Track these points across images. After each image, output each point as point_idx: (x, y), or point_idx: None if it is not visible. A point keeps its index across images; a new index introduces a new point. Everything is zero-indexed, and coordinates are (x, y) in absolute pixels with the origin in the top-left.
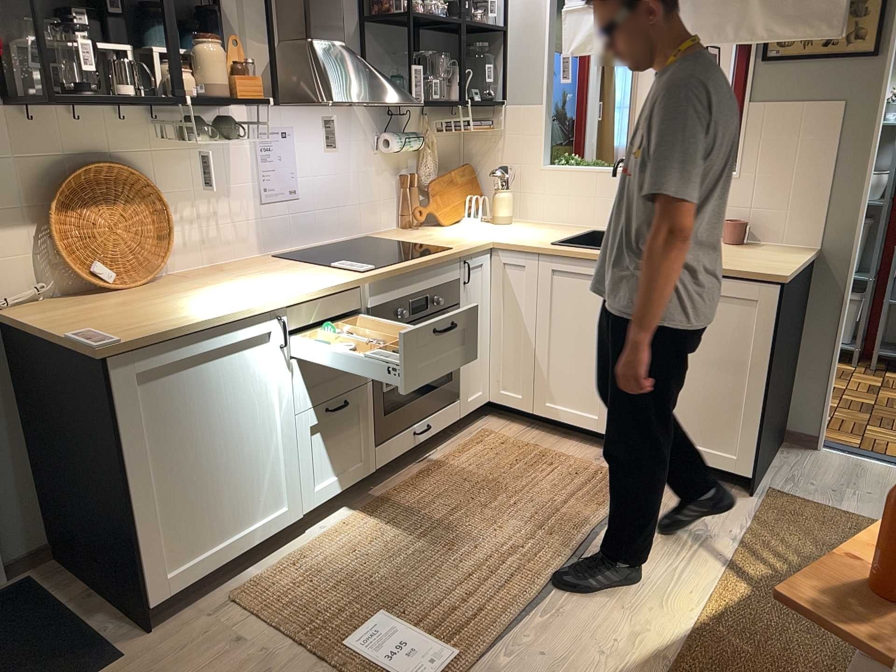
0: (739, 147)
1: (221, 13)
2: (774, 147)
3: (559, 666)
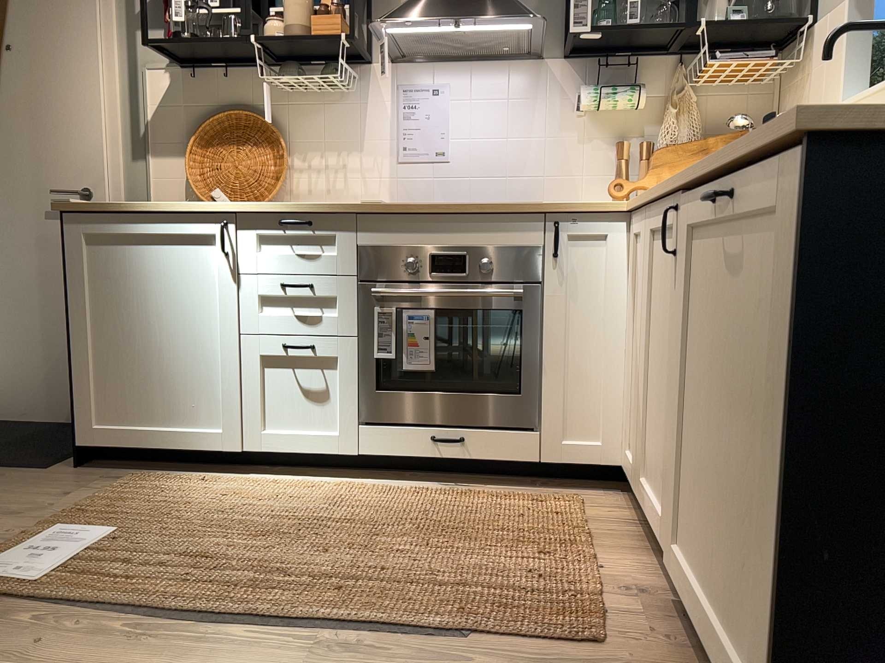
0: None
1: None
2: None
3: None
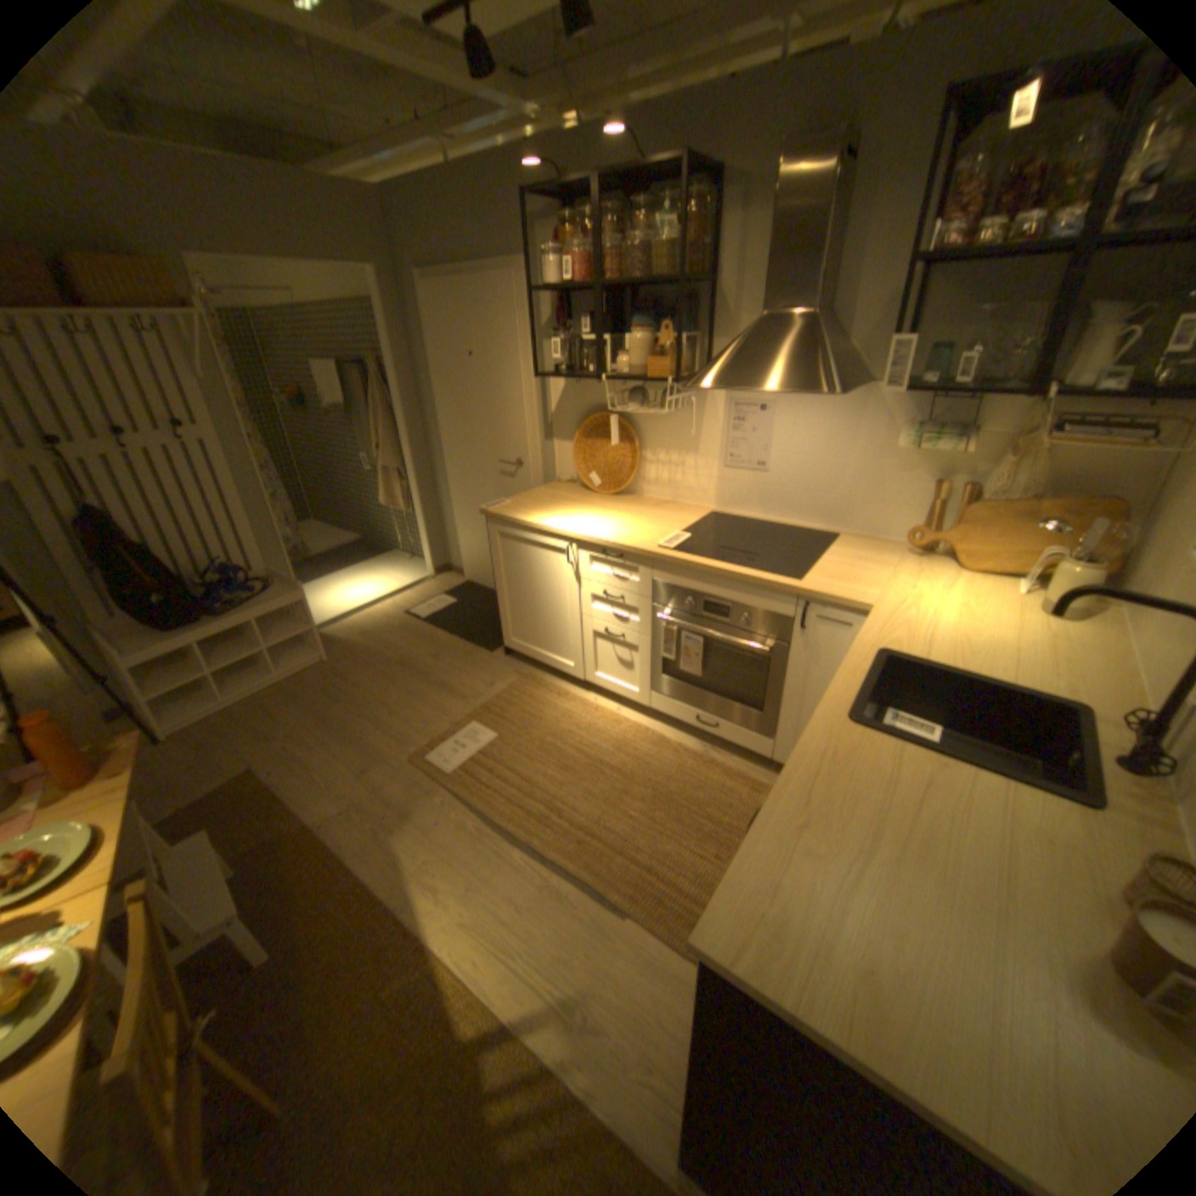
0: None
1: (711, 293)
2: None
3: (423, 831)
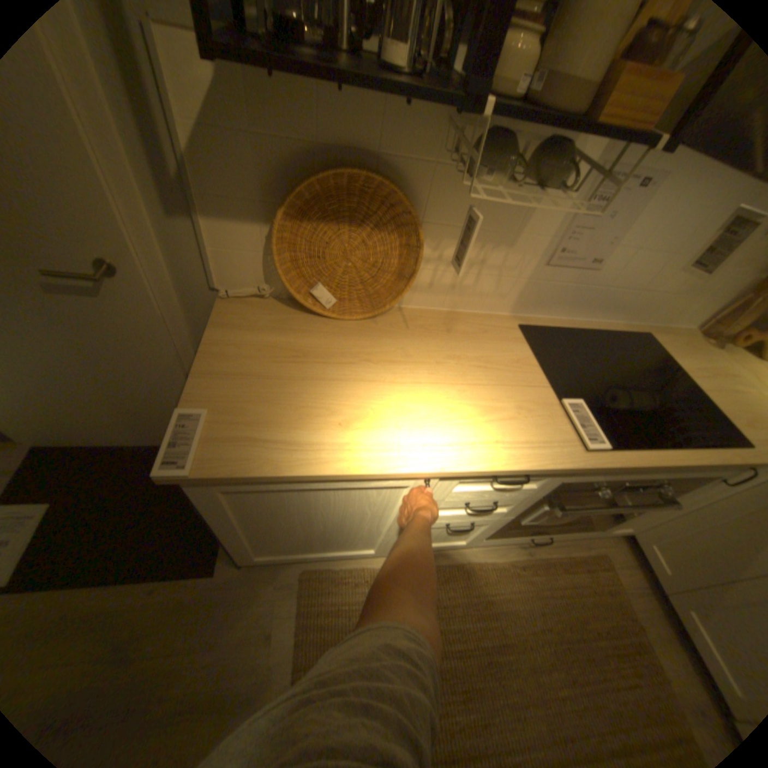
0: None
1: None
2: None
3: None
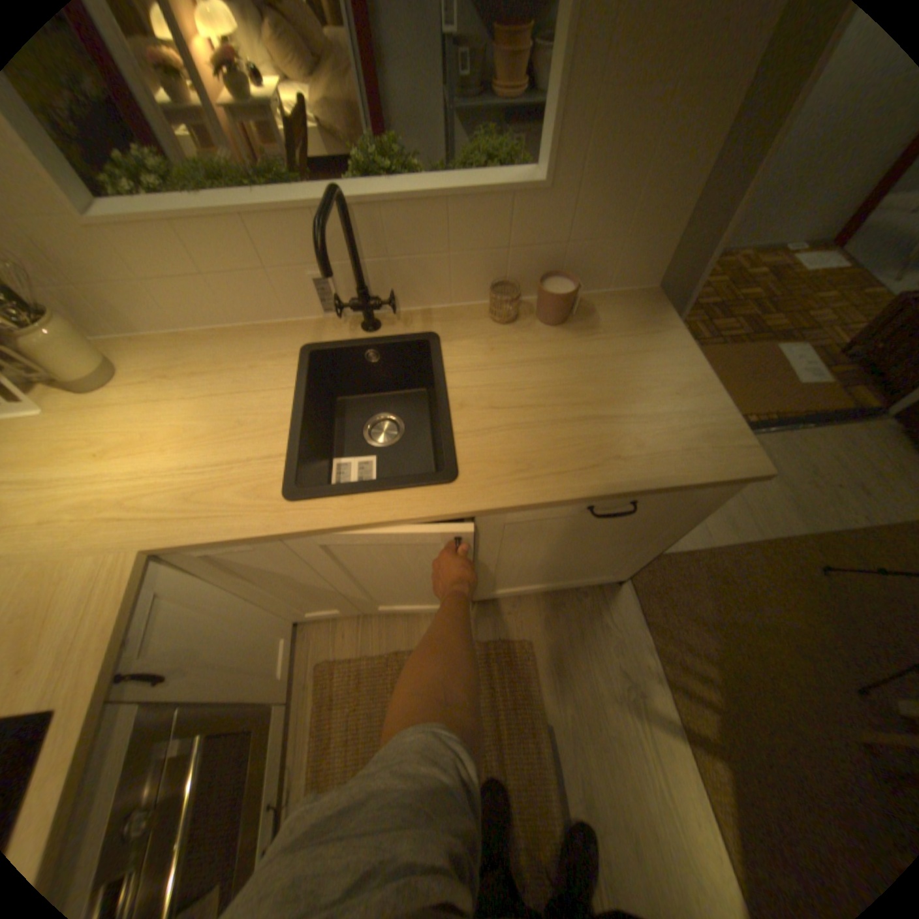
0: (553, 118)
1: None
2: (622, 111)
3: None
